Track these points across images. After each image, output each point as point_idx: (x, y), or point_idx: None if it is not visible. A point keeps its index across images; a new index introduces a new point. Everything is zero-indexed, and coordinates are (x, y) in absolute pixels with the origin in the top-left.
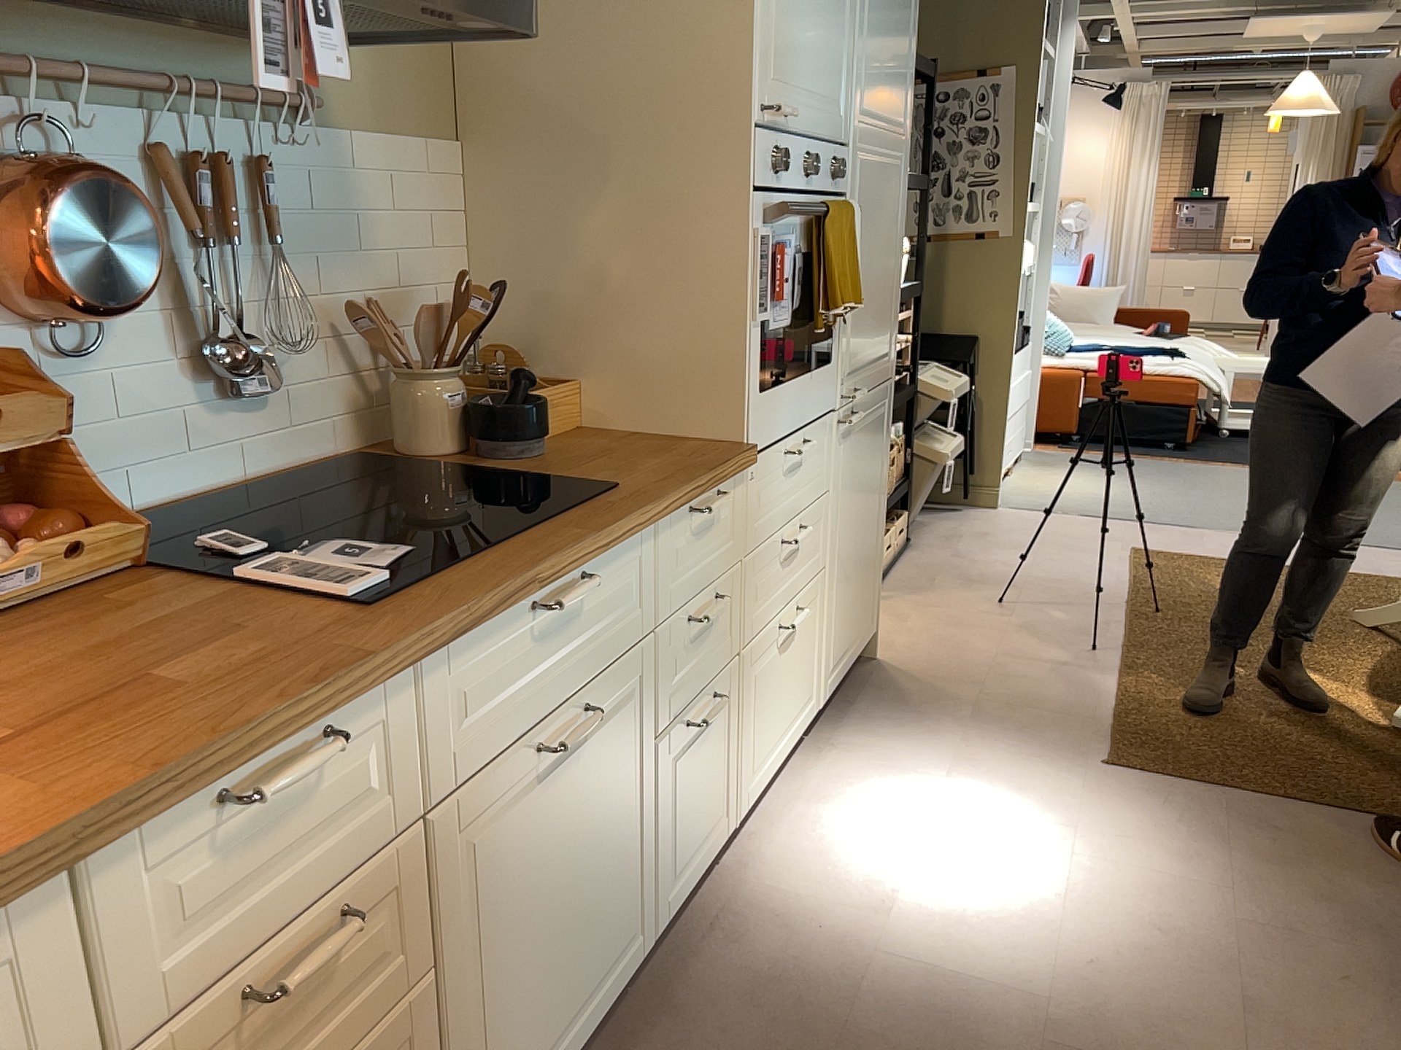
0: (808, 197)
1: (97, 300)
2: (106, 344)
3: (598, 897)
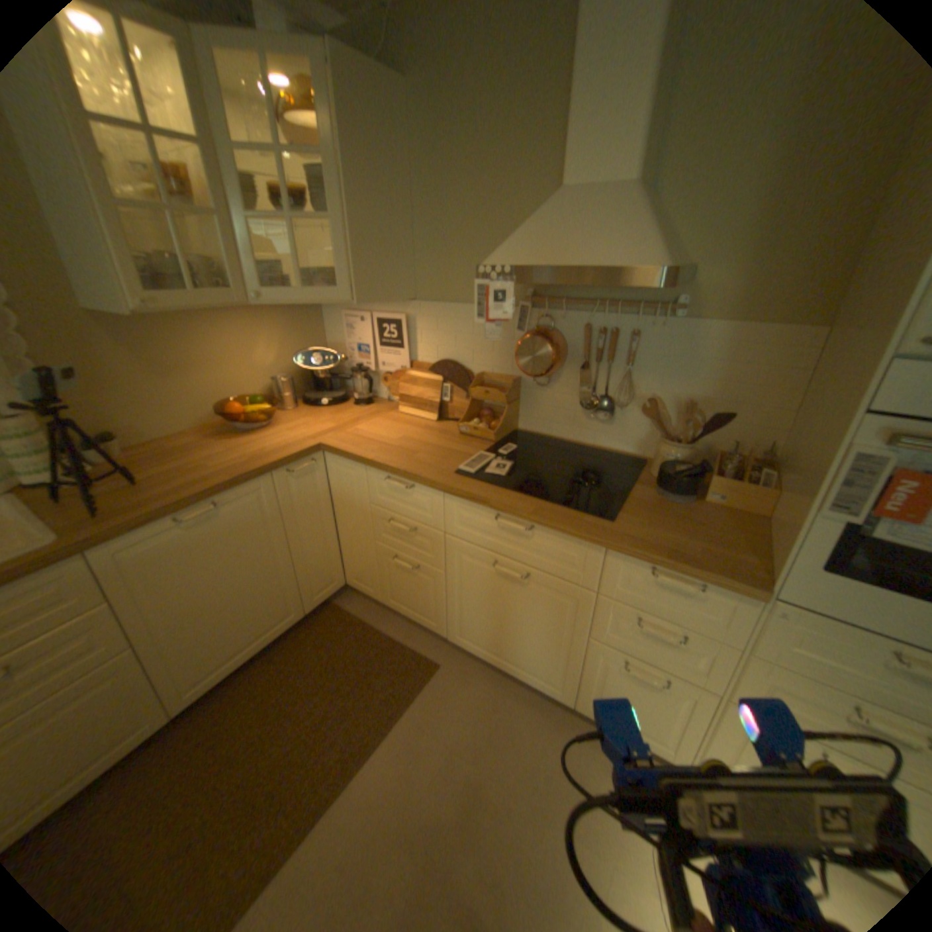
0: None
1: (524, 370)
2: (550, 383)
3: (529, 645)
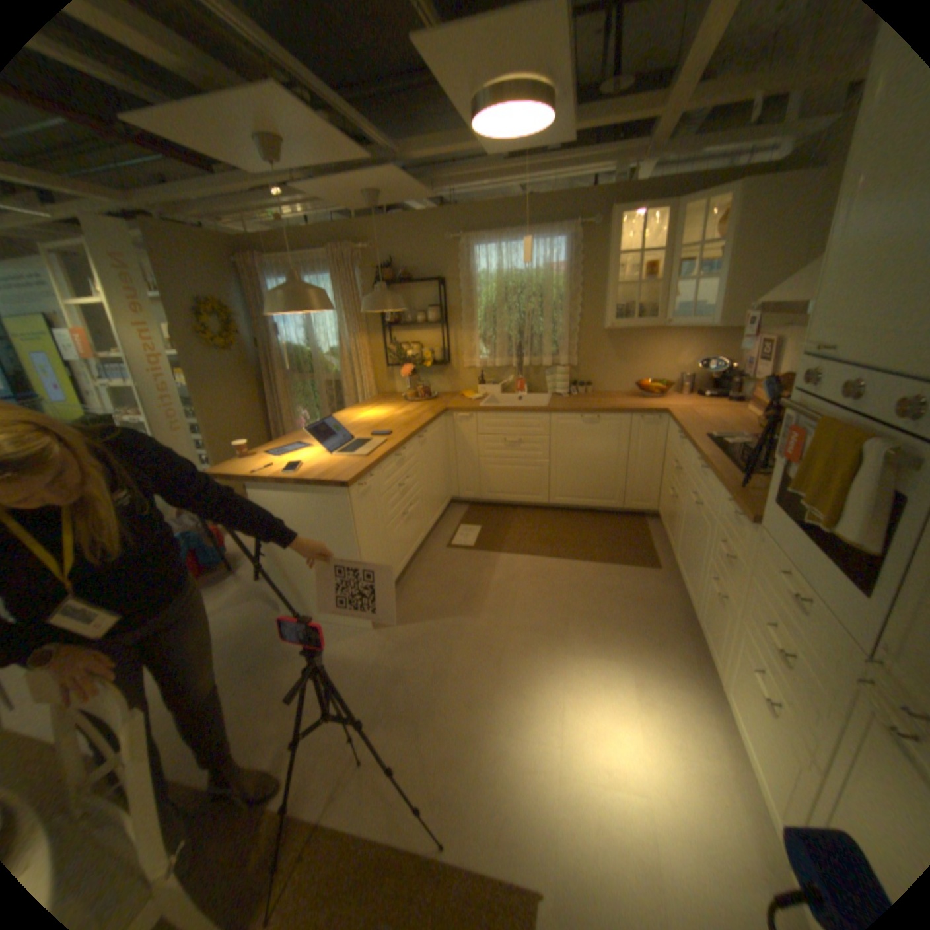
0: (850, 413)
1: None
2: None
3: (694, 564)
